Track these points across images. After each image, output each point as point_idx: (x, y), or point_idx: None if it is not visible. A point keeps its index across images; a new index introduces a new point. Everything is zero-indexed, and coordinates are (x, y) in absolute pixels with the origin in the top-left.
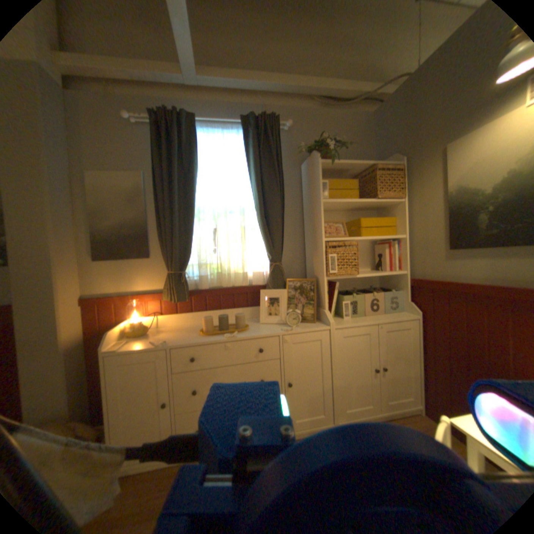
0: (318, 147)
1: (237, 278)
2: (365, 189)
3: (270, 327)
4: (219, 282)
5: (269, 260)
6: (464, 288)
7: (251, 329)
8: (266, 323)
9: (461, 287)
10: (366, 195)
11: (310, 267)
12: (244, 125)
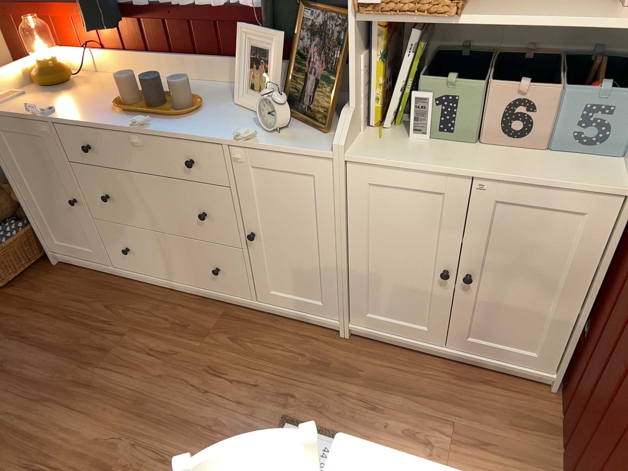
0: None
1: None
2: None
3: (237, 122)
4: None
5: None
6: None
7: (199, 119)
8: (247, 110)
9: None
10: None
11: None
12: None
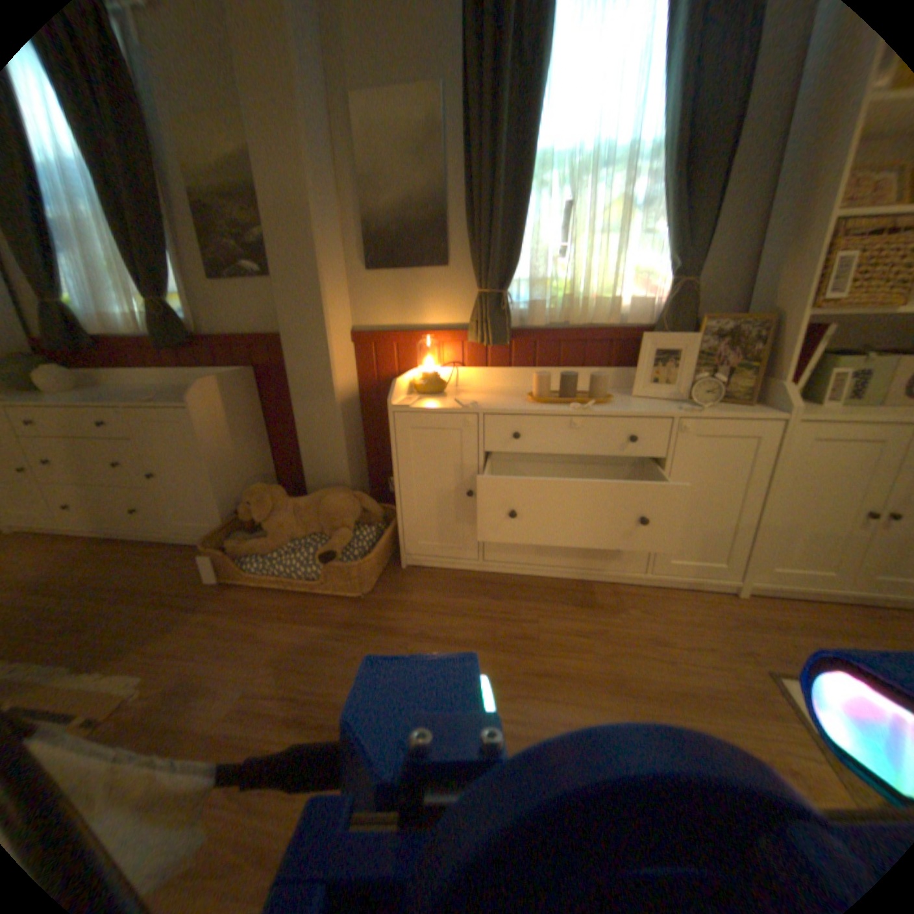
0: None
1: (598, 310)
2: None
3: (653, 404)
4: (562, 316)
5: (672, 274)
6: None
7: (616, 404)
8: (645, 398)
9: None
10: None
11: (765, 292)
12: None
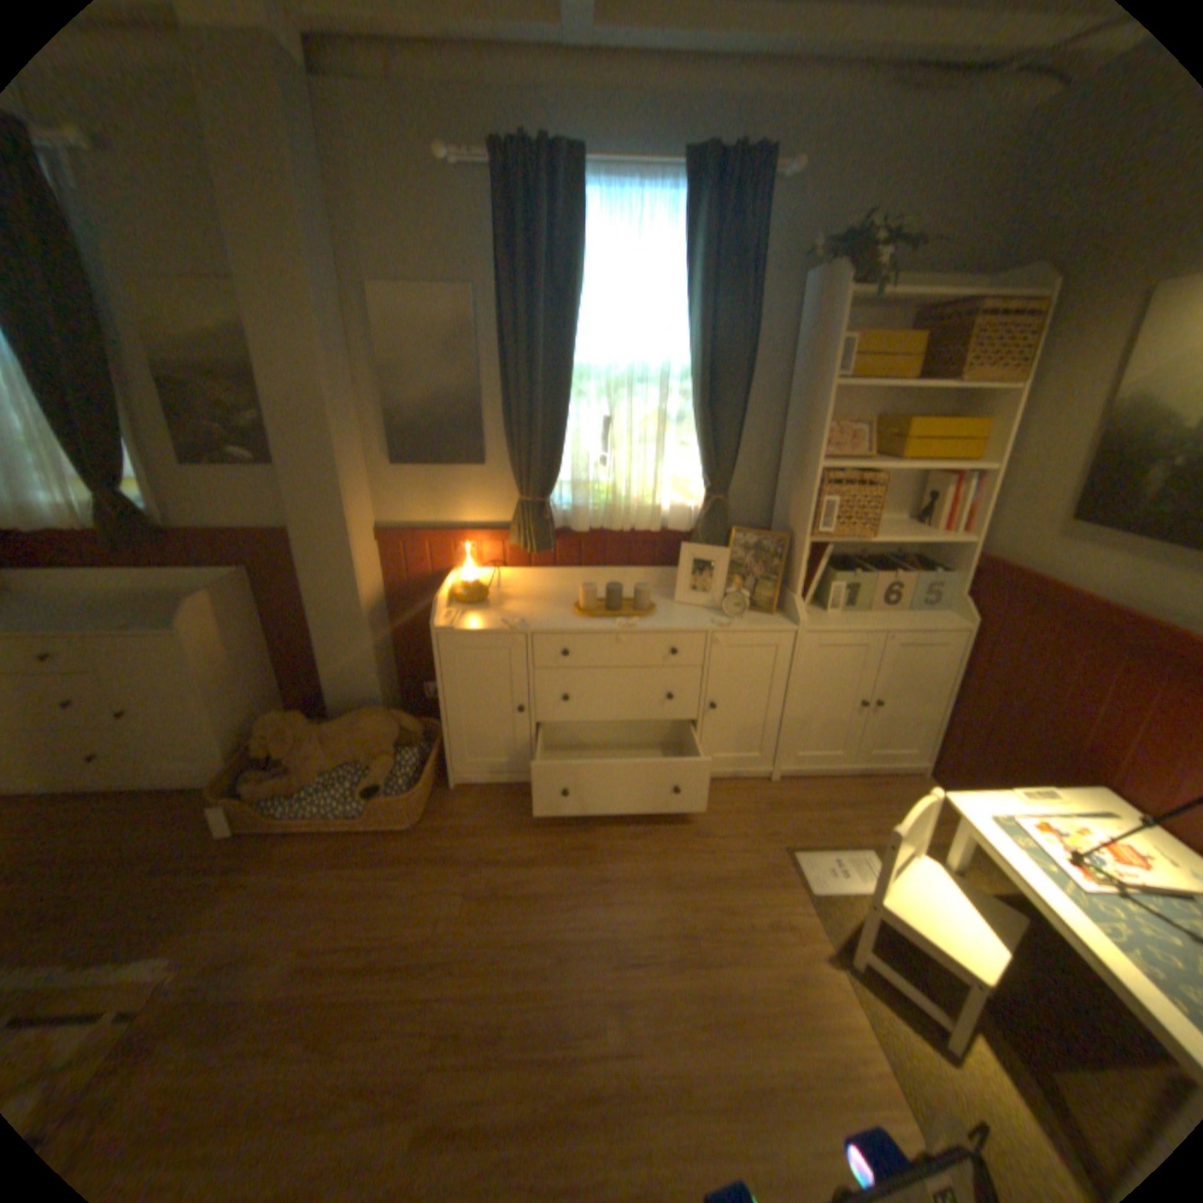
0: (855, 239)
1: (639, 516)
2: (941, 349)
3: (691, 614)
4: (605, 521)
5: (703, 488)
6: (1069, 599)
7: (657, 615)
8: (684, 605)
9: (1063, 596)
10: (938, 364)
11: (781, 508)
12: (690, 168)
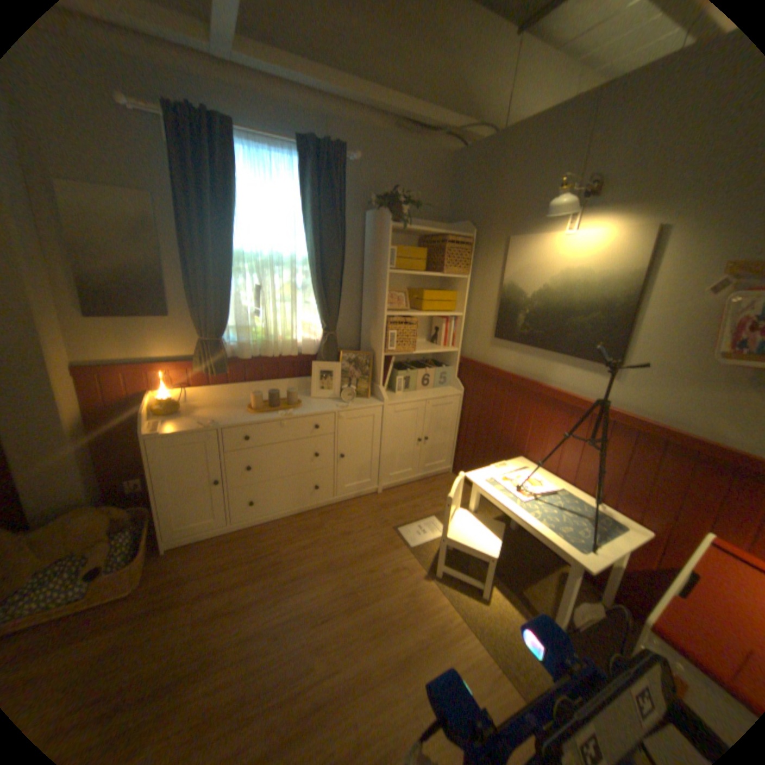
0: (389, 200)
1: (283, 346)
2: (432, 258)
3: (323, 403)
4: (261, 351)
5: (321, 329)
6: (497, 374)
7: (303, 406)
8: (318, 399)
9: (495, 373)
10: (432, 265)
11: (365, 338)
12: (298, 146)
